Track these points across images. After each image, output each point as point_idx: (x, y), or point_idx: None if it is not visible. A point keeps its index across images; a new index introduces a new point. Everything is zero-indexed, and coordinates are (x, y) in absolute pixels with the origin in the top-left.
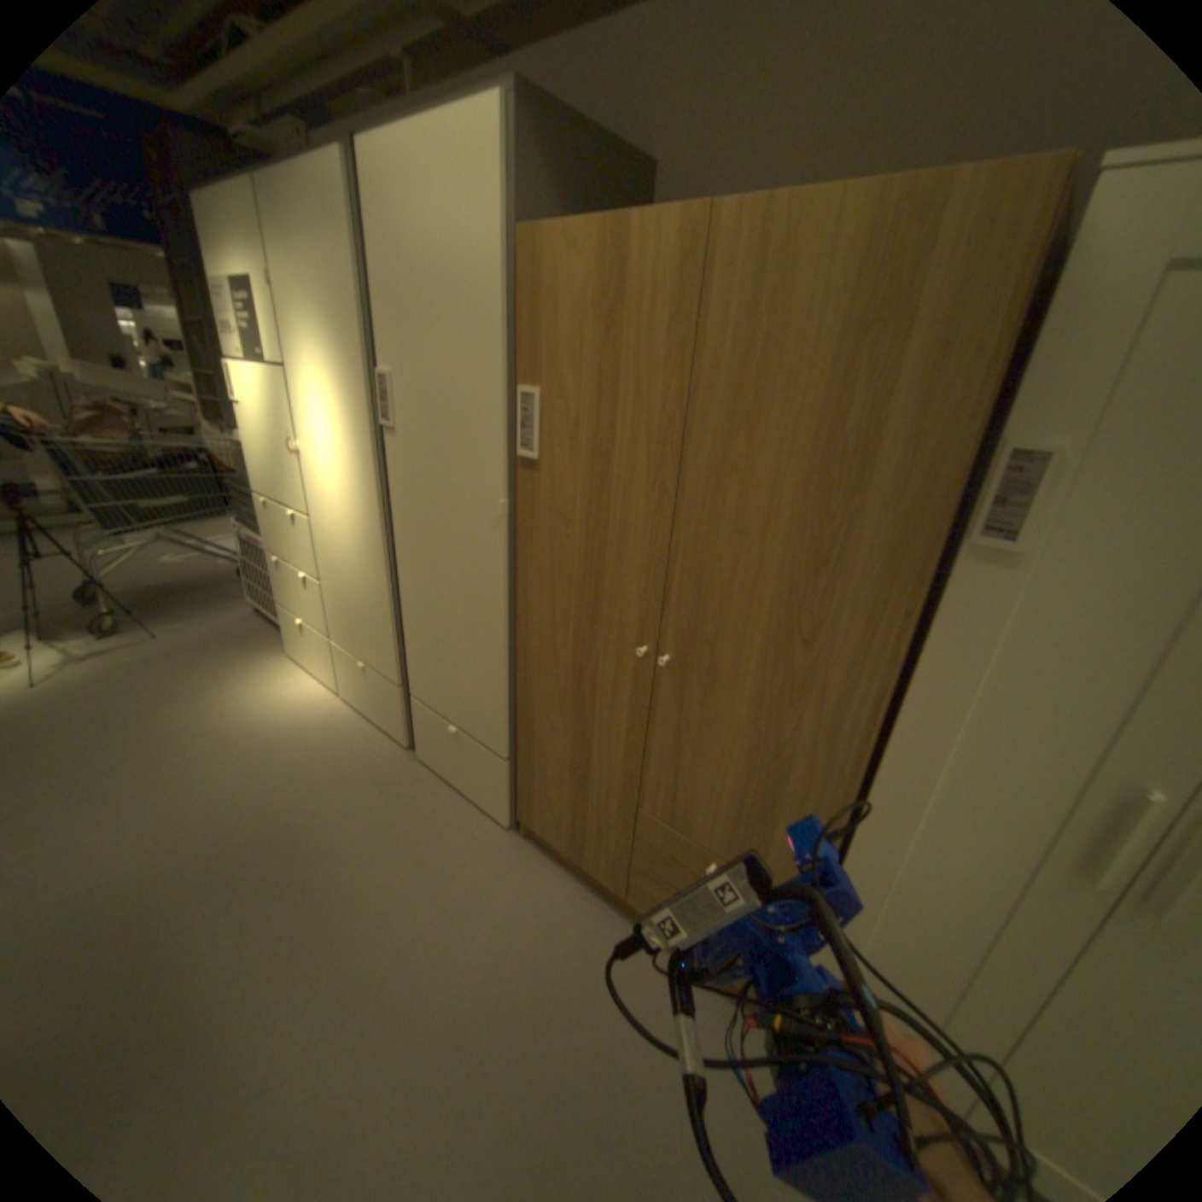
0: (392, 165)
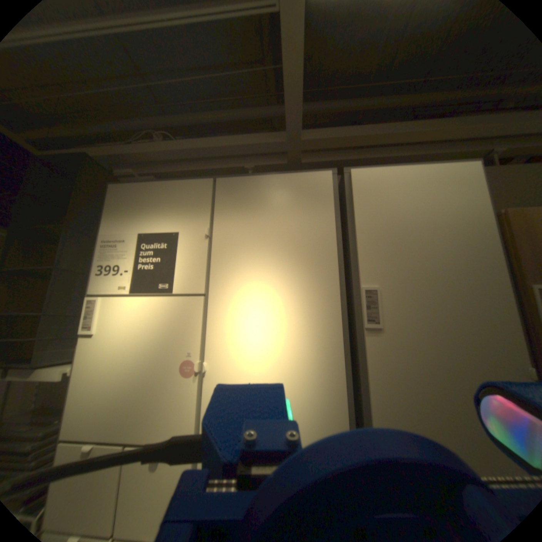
0: (386, 180)
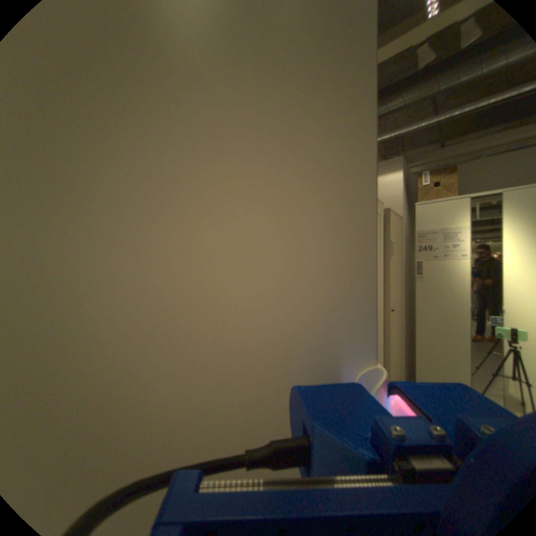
0: None
